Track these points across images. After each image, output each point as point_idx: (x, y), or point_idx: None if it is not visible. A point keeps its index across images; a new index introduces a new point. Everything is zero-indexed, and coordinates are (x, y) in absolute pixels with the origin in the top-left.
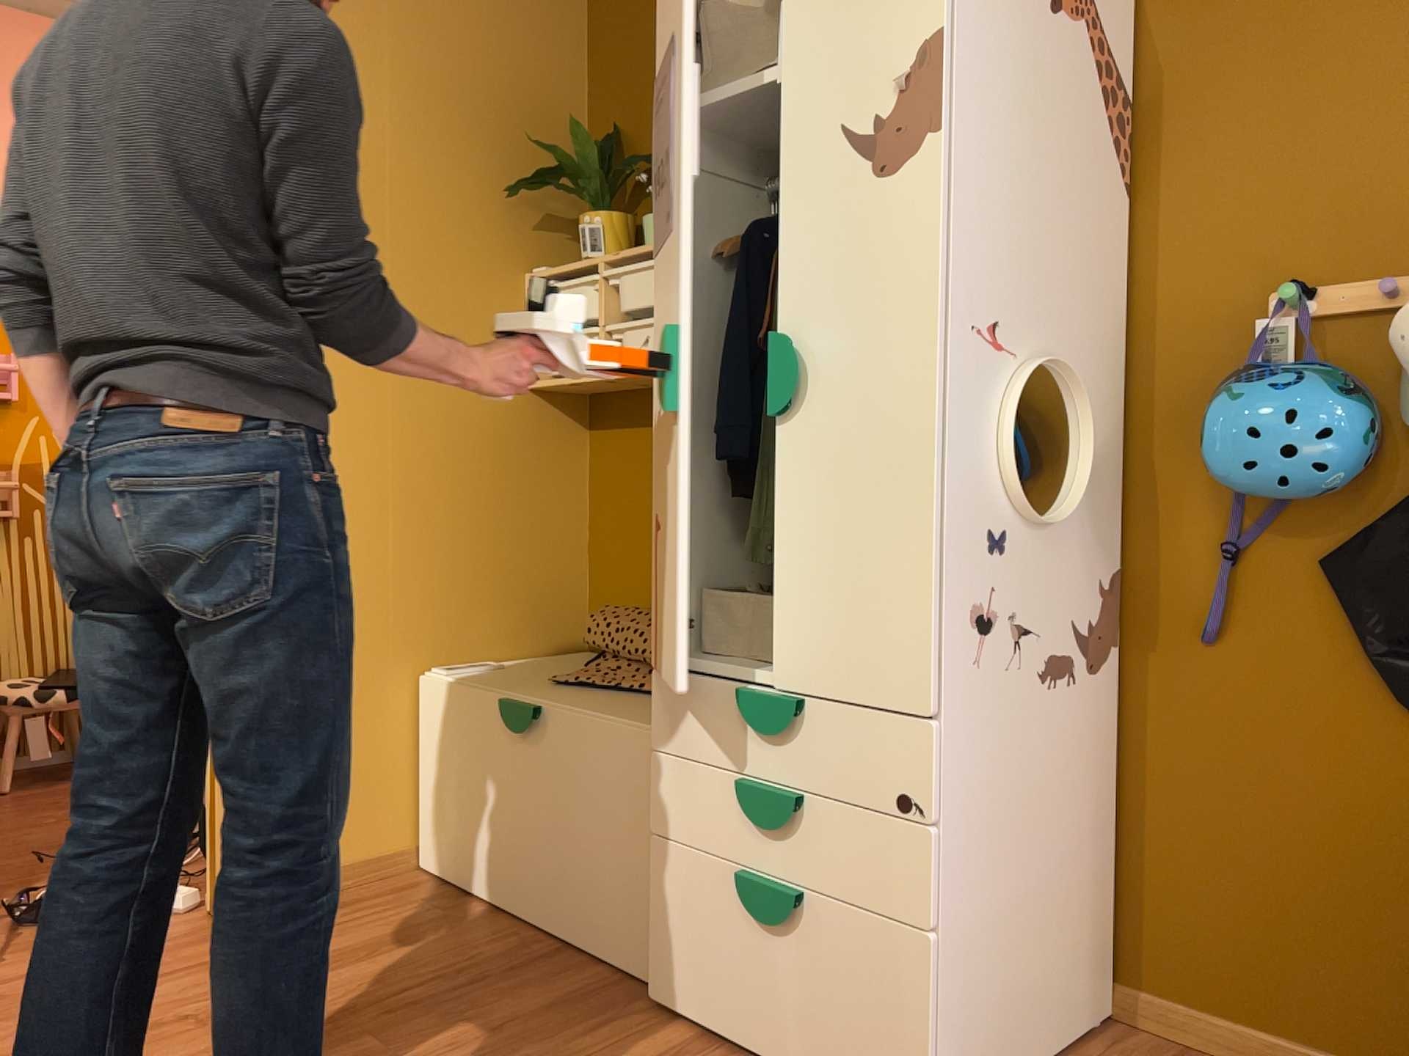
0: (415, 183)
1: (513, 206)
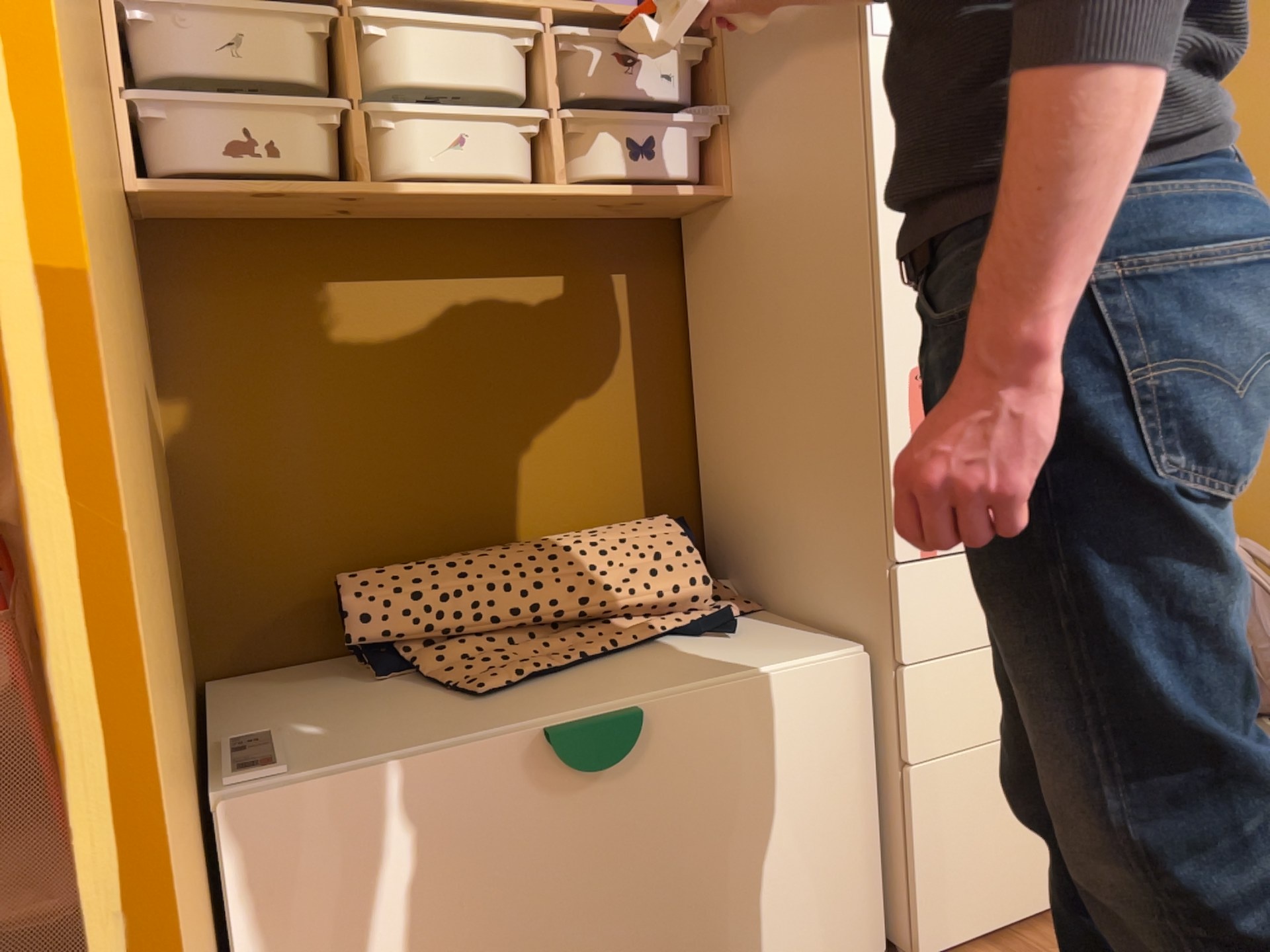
0: None
1: None
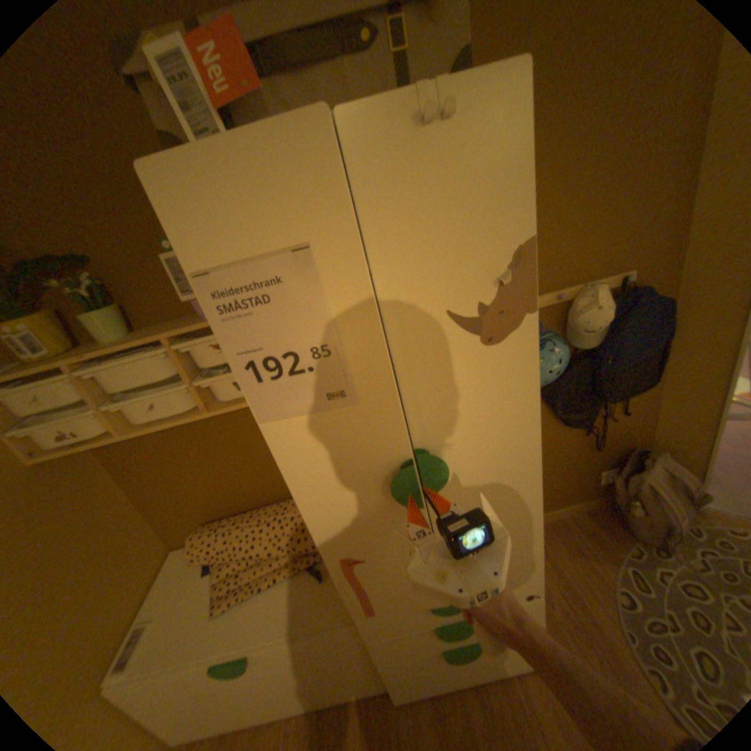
0: None
1: None
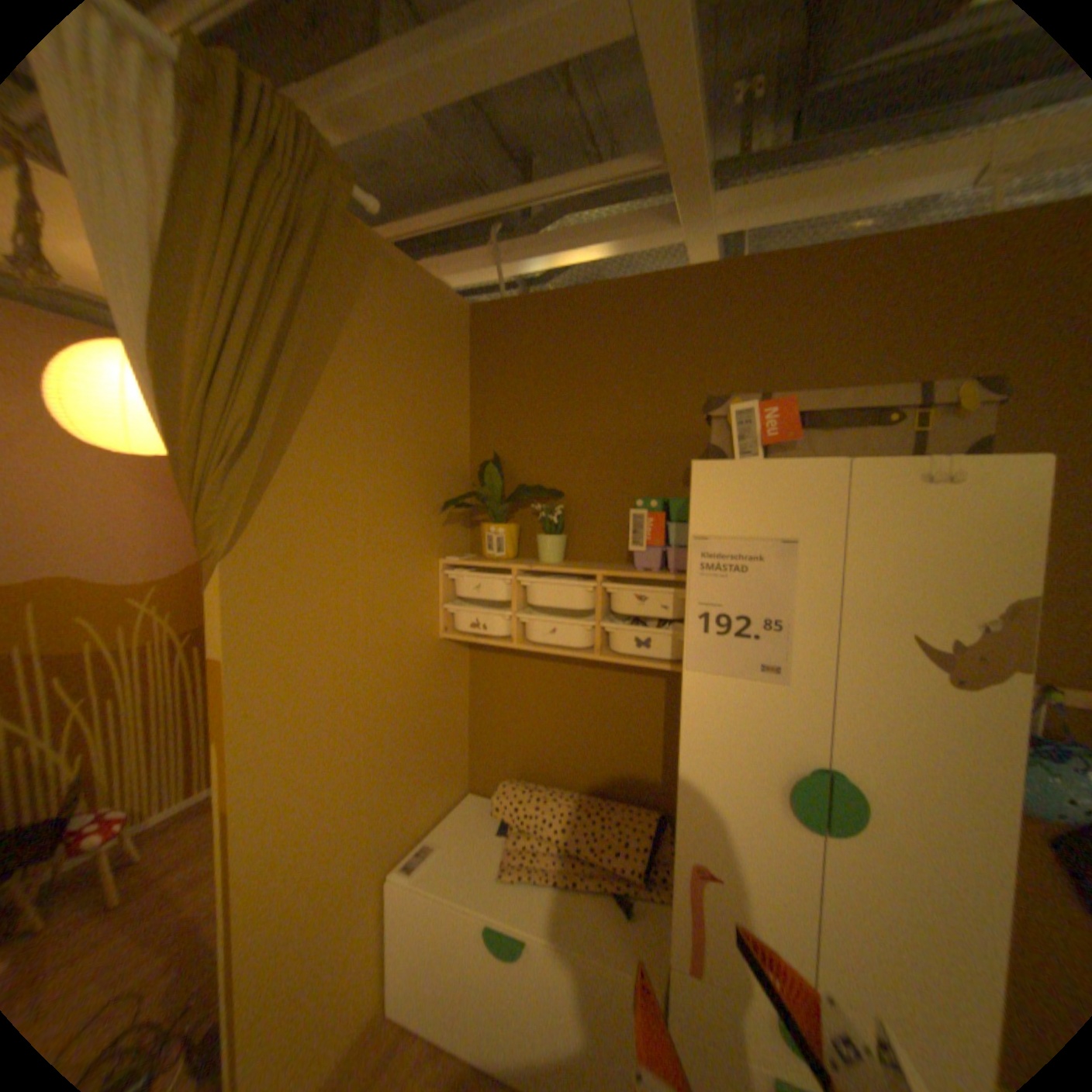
0: (376, 513)
1: (432, 513)
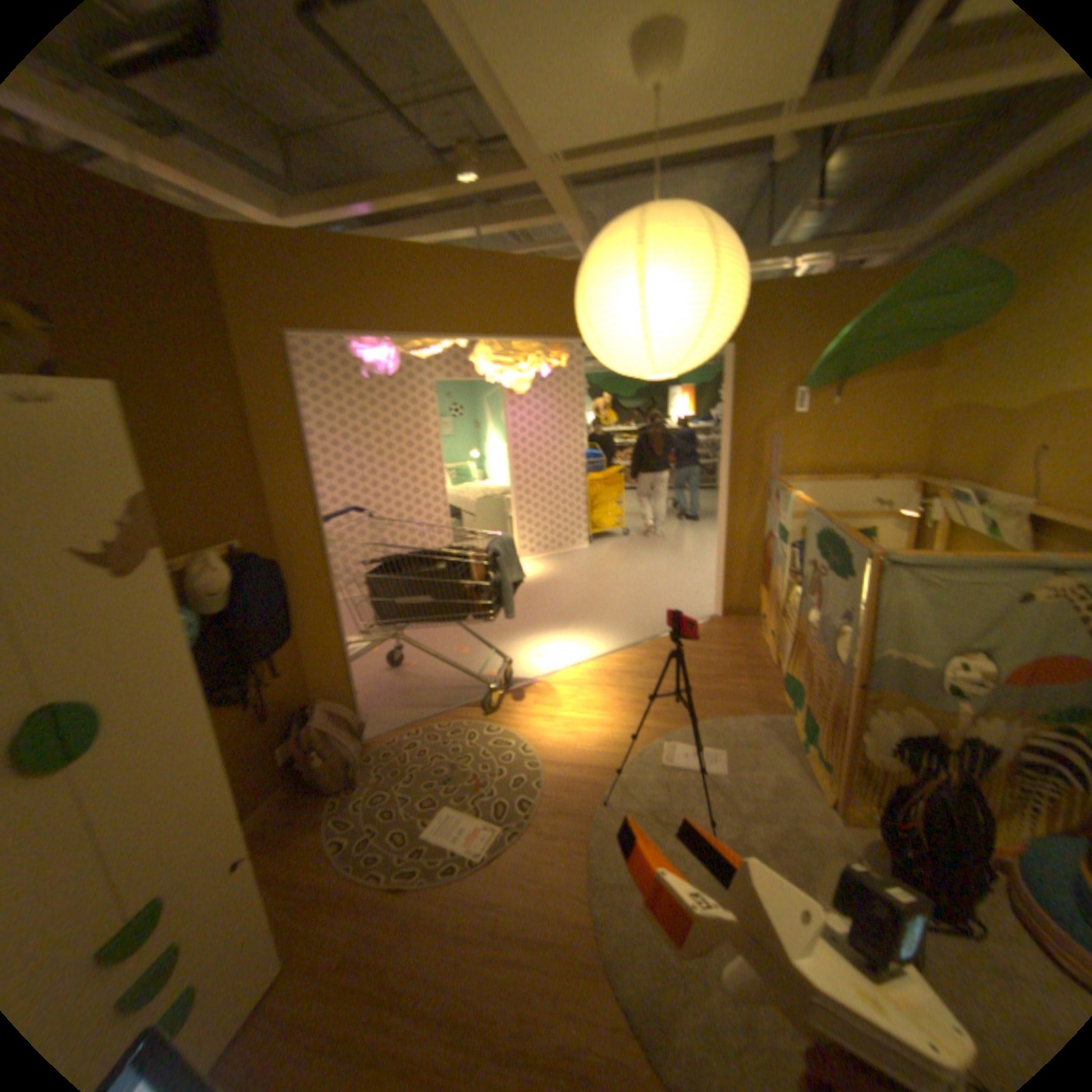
0: None
1: None
